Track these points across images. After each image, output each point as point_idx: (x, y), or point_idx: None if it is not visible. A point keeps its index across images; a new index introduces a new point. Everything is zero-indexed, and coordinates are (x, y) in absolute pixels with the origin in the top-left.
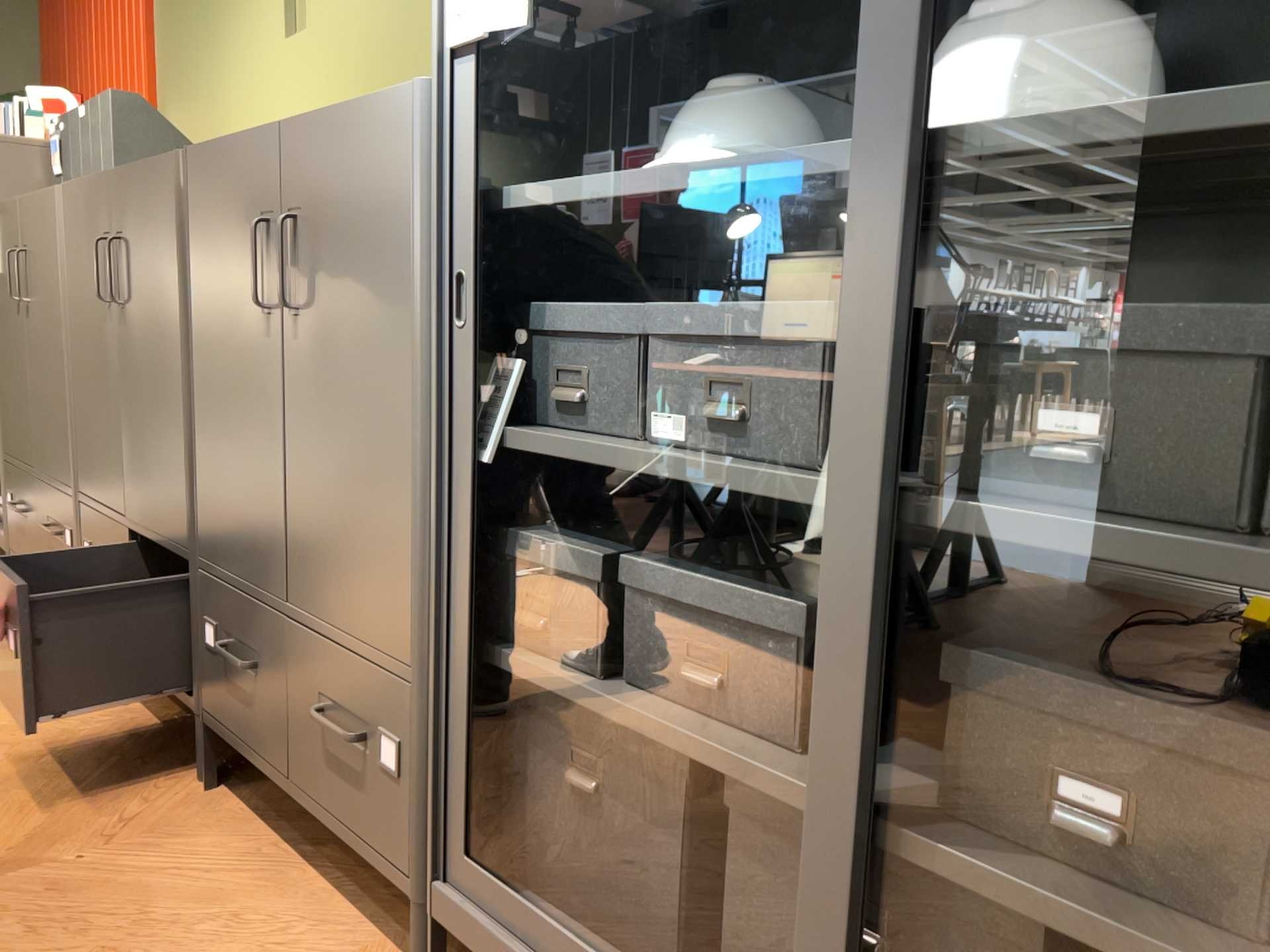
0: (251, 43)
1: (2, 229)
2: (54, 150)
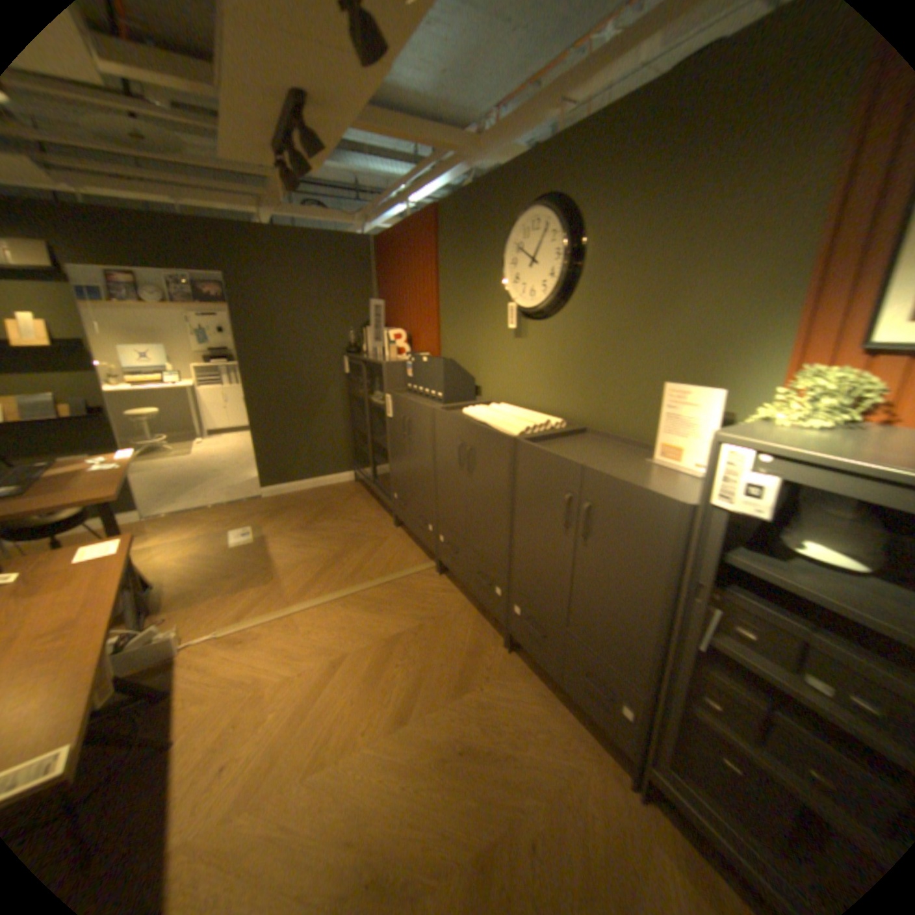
0: (493, 332)
1: (394, 403)
2: (407, 366)
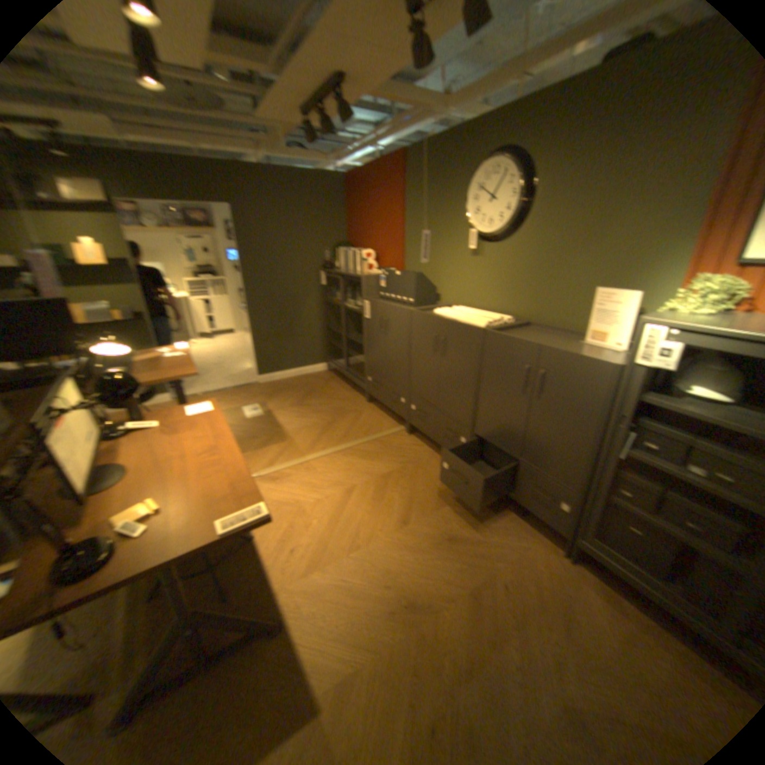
0: (453, 251)
1: (371, 306)
2: (380, 278)
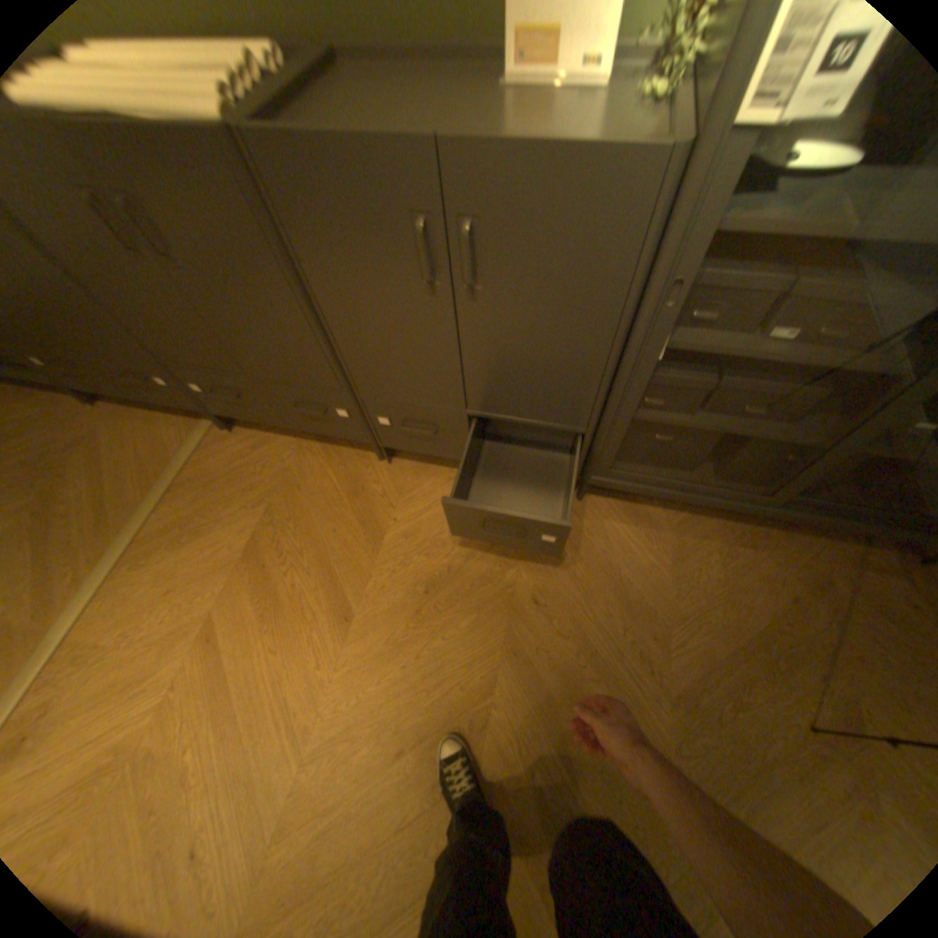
0: None
1: None
2: None
